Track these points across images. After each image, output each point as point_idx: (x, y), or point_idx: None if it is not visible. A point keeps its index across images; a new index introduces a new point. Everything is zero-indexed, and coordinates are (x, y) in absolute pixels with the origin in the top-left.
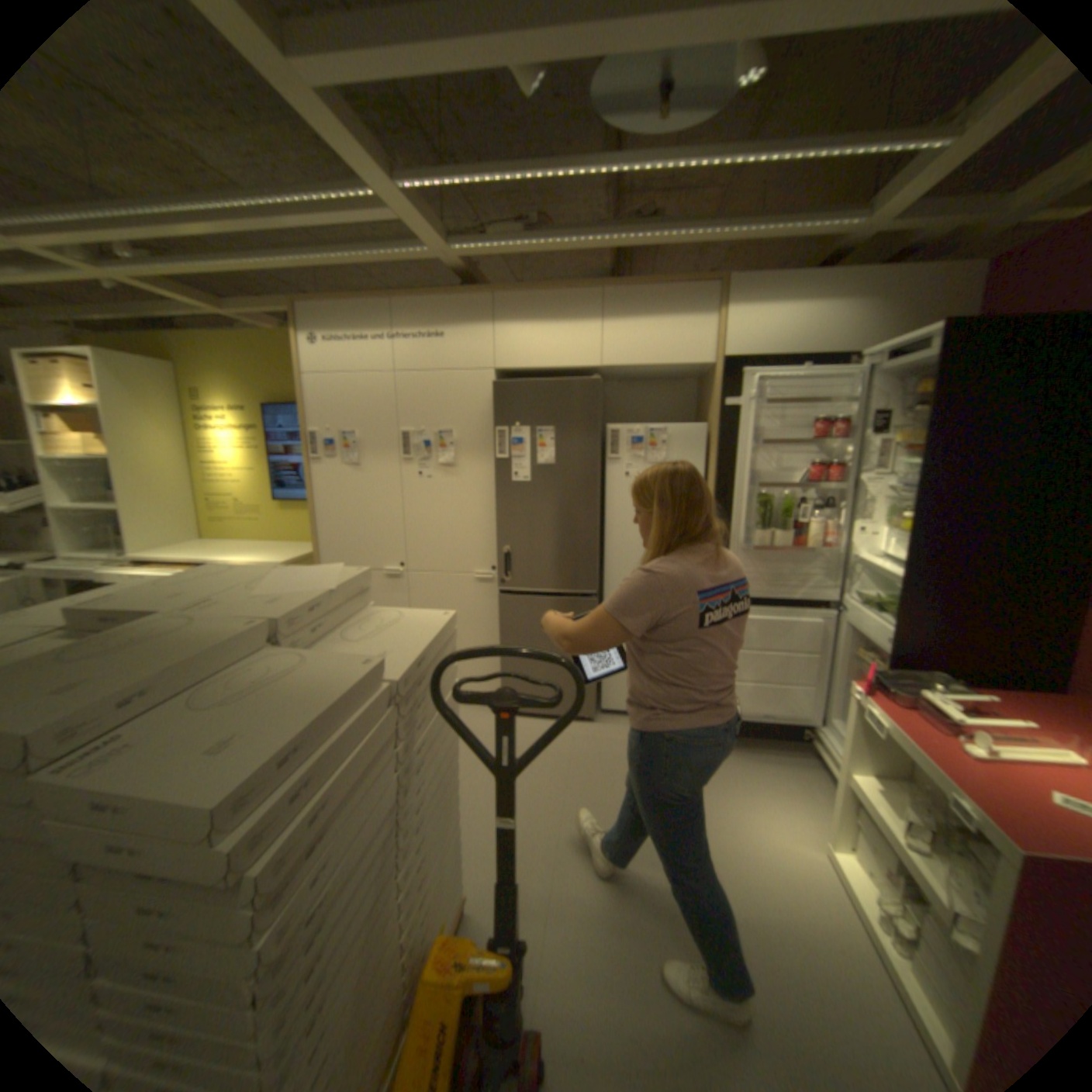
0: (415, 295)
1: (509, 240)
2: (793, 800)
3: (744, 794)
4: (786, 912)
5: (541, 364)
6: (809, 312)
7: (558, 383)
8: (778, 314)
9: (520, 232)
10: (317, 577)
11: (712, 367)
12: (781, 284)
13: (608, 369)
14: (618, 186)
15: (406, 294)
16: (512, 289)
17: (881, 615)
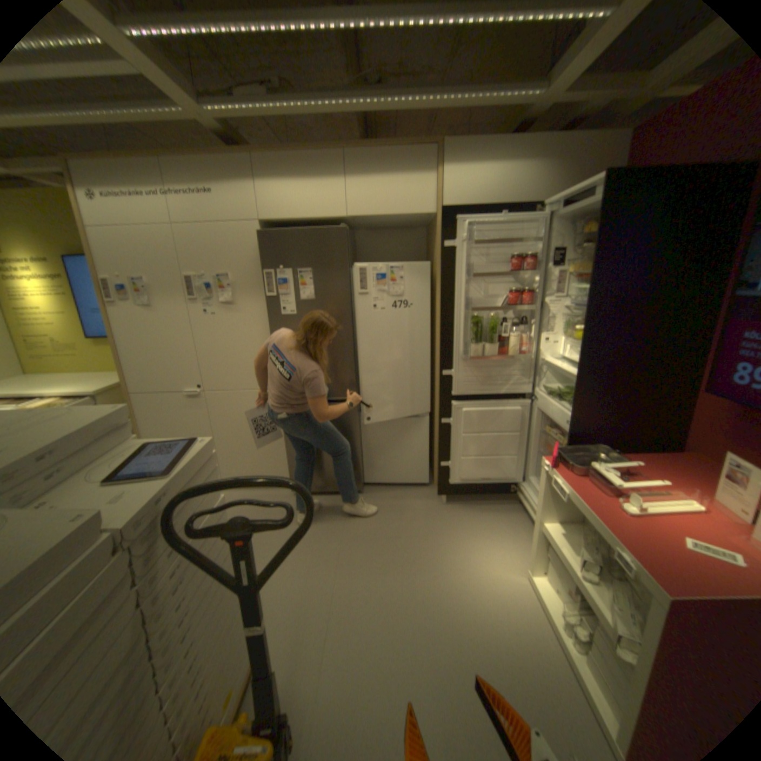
0: (181, 154)
1: (256, 102)
2: (504, 537)
3: (470, 537)
4: (500, 628)
5: (298, 215)
6: (505, 171)
7: (312, 231)
8: (482, 171)
9: (266, 95)
10: (77, 416)
11: (435, 216)
12: (483, 146)
13: (354, 219)
14: (349, 57)
15: (173, 153)
16: (267, 149)
17: (561, 402)
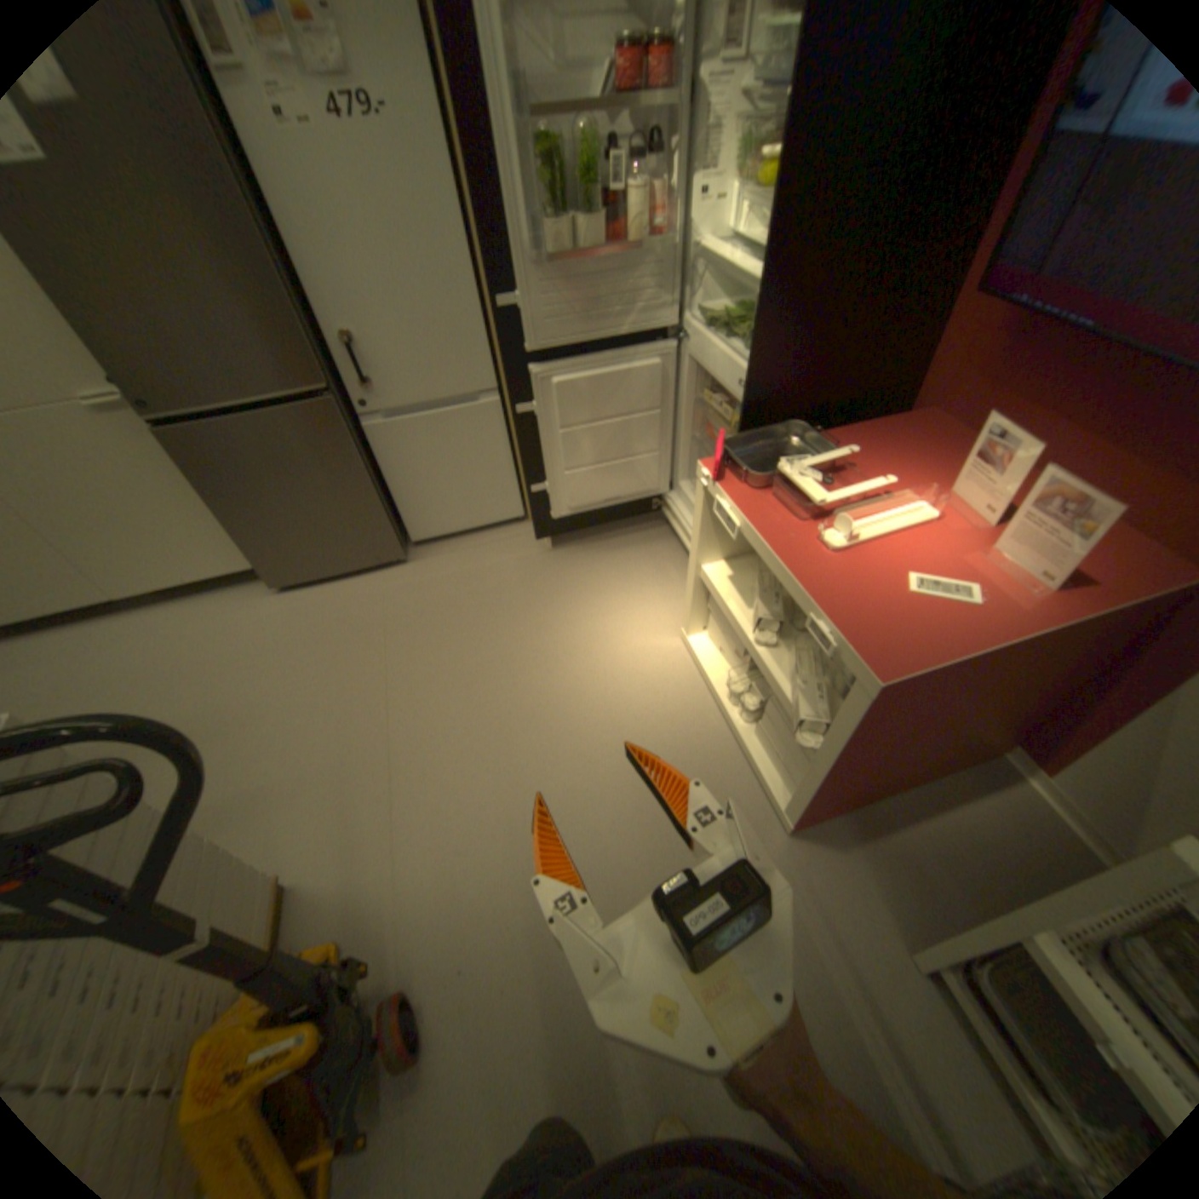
0: None
1: None
2: (646, 584)
3: (595, 596)
4: (645, 716)
5: None
6: None
7: None
8: None
9: None
10: None
11: None
12: None
13: None
14: None
15: None
16: None
17: (730, 340)
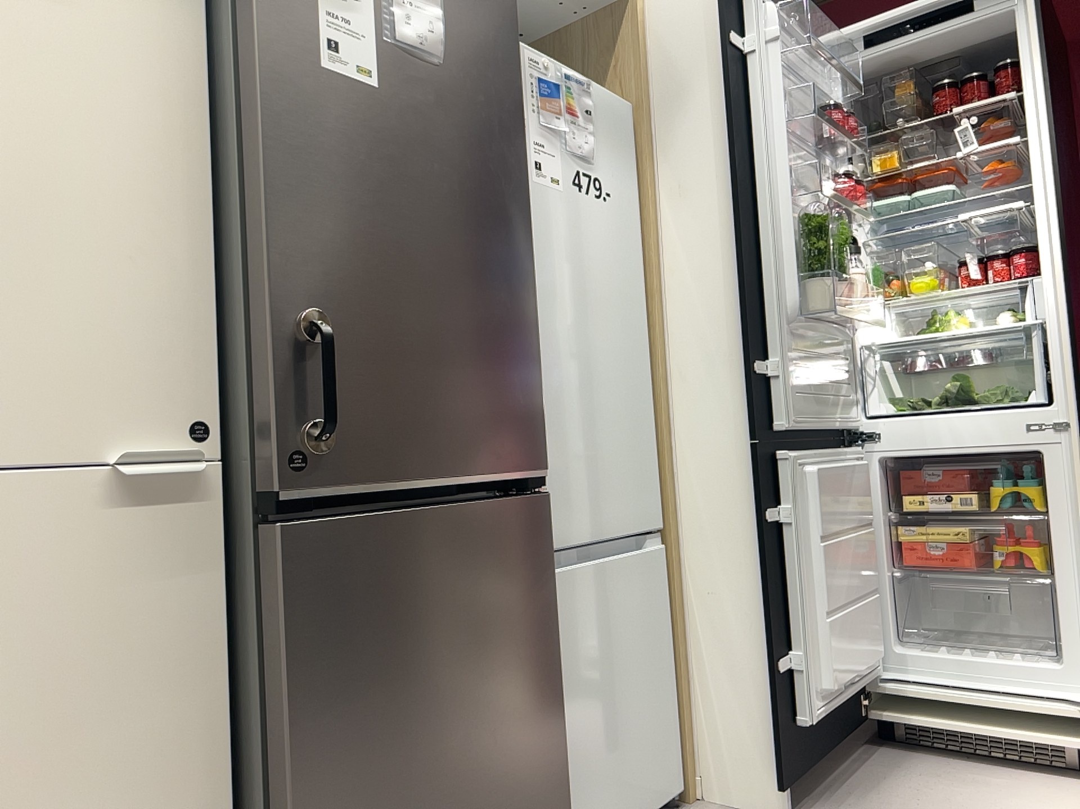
0: None
1: None
2: (994, 800)
3: None
4: None
5: None
6: None
7: None
8: None
9: None
10: None
11: (603, 9)
12: None
13: None
14: None
15: None
16: None
17: (953, 415)
